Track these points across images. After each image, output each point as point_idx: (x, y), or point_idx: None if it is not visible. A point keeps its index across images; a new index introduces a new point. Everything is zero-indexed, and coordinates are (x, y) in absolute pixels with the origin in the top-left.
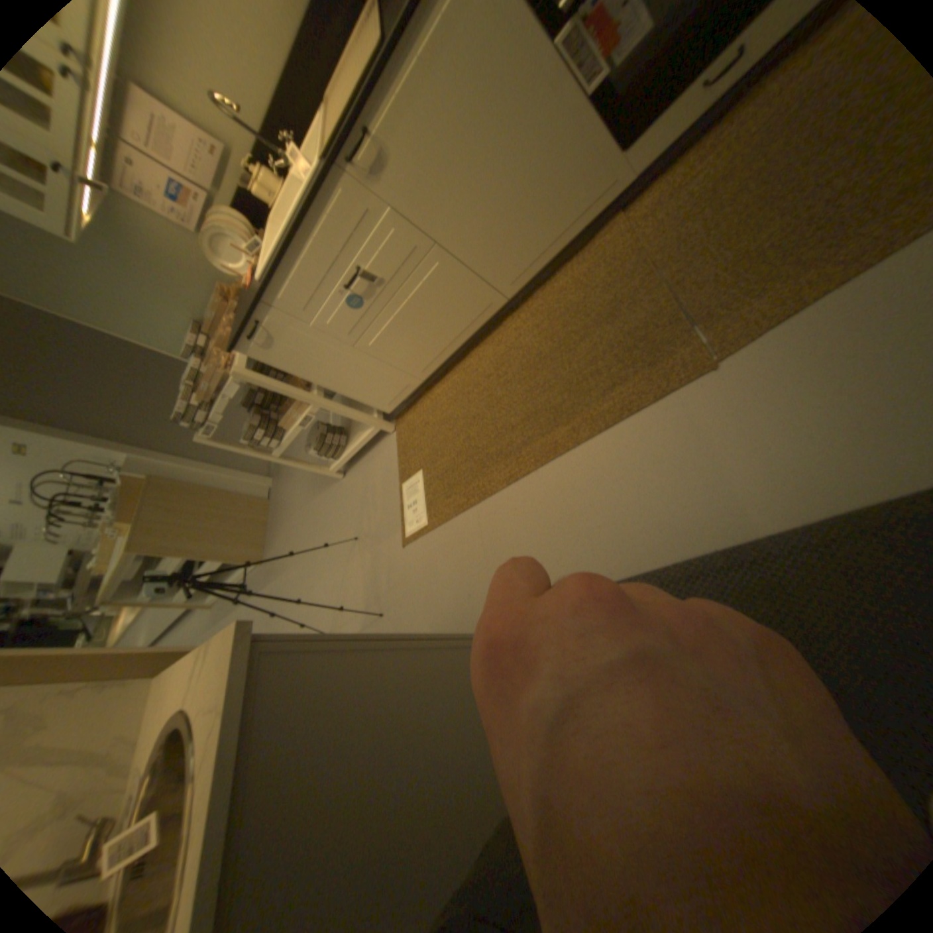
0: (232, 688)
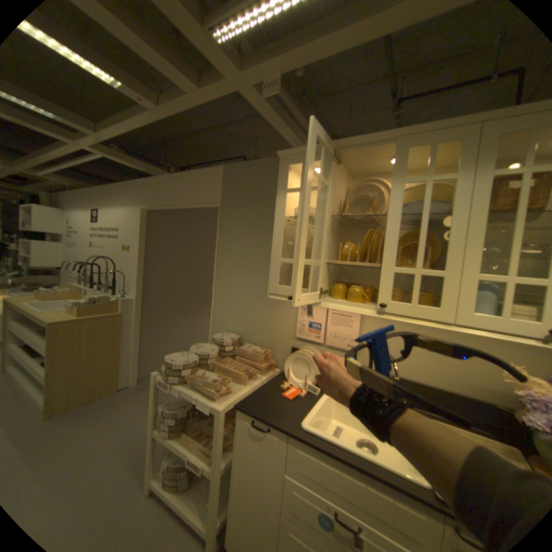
0: None
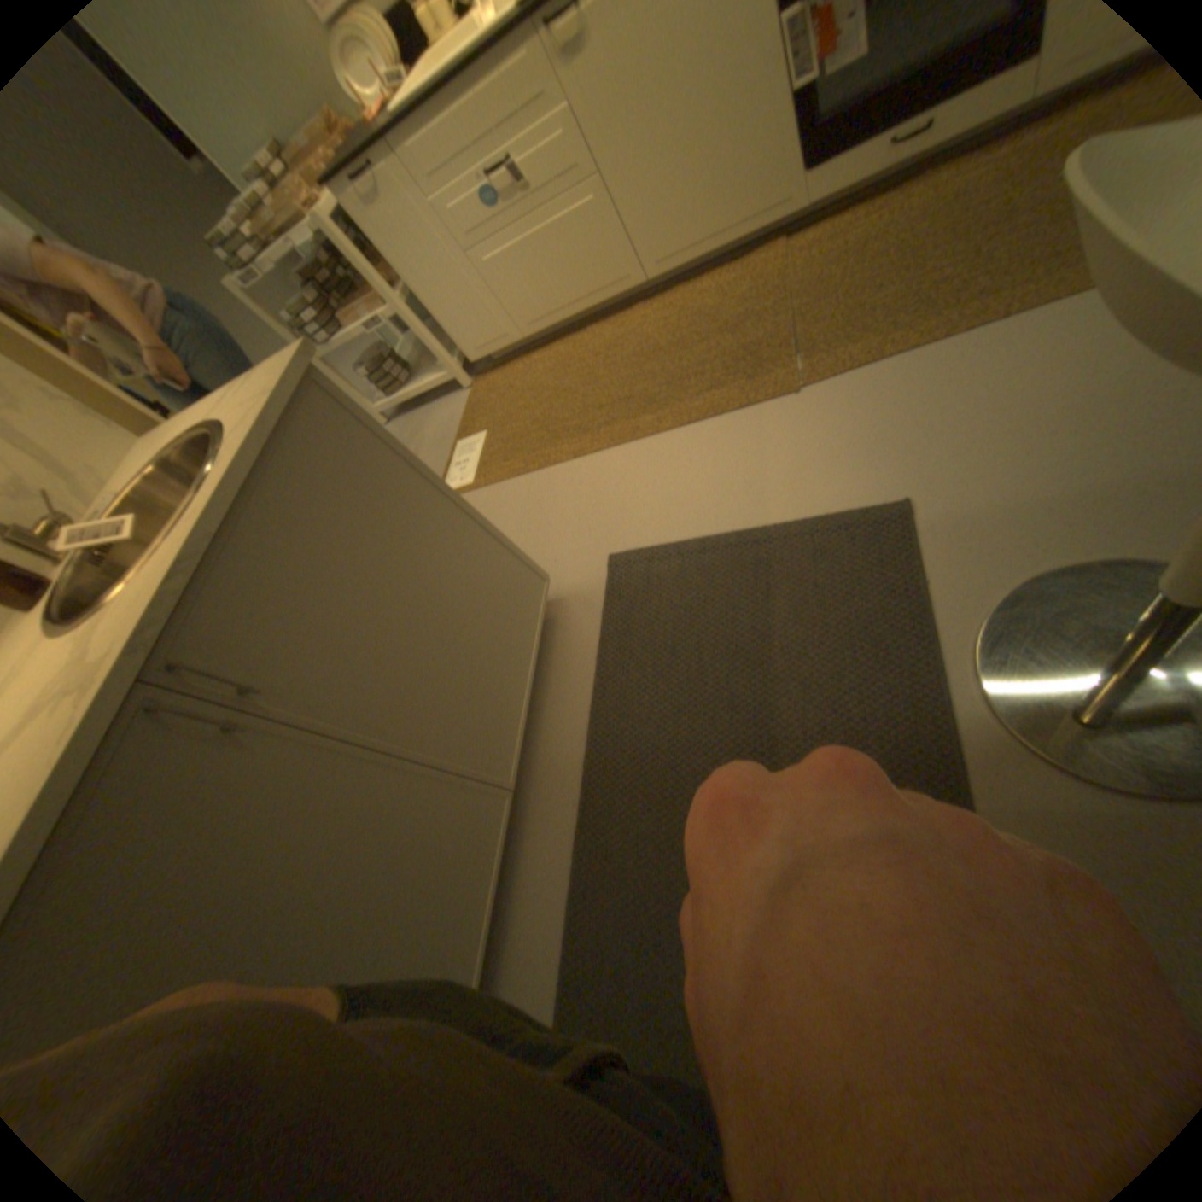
0: (284, 381)
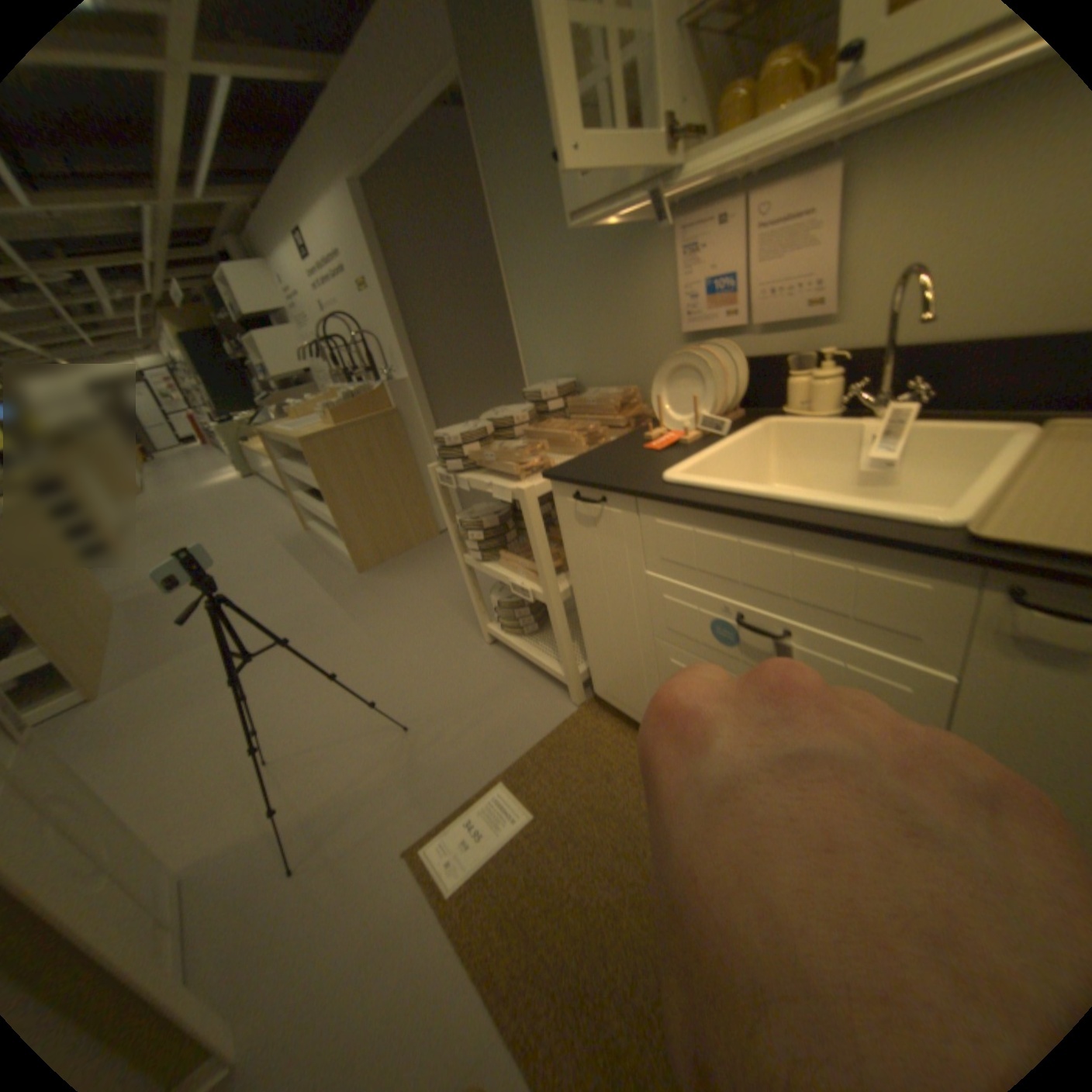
0: None
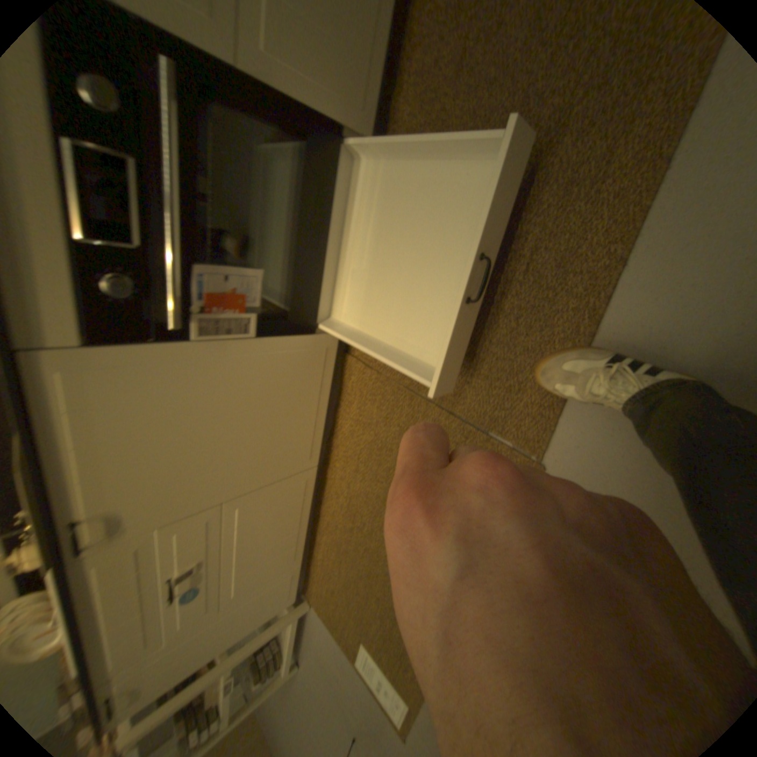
0: None
